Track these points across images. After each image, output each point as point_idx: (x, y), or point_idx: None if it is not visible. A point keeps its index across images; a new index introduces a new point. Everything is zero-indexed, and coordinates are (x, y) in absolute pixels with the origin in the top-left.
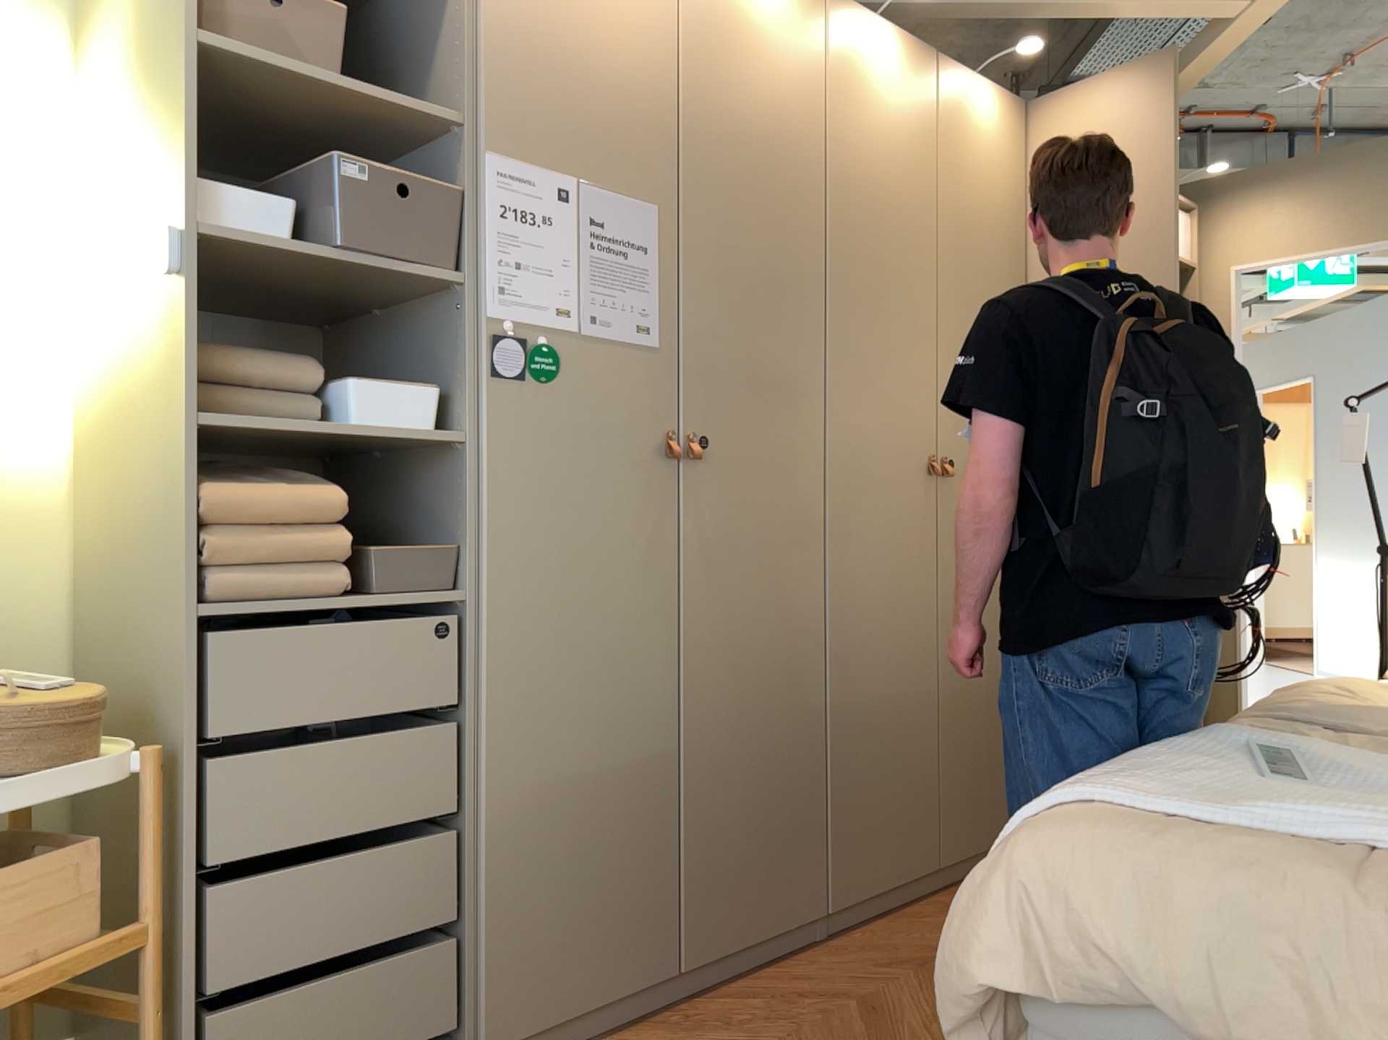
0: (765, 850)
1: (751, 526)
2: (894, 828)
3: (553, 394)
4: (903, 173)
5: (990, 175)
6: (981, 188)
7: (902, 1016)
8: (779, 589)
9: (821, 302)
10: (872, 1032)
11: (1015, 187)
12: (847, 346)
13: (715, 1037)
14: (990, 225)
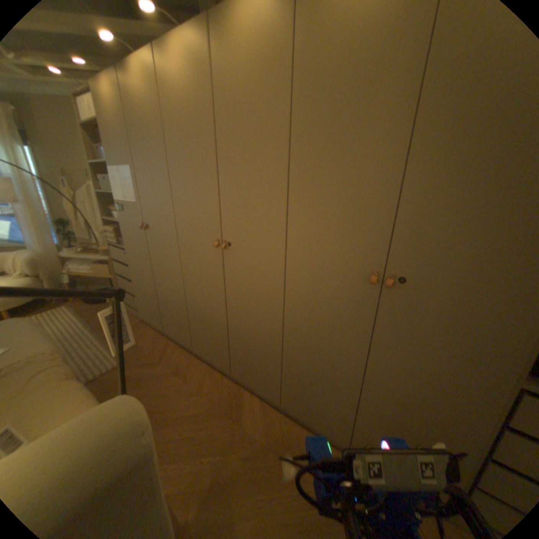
0: (174, 325)
1: (159, 250)
2: (209, 350)
3: (123, 215)
4: (190, 110)
5: (248, 70)
6: (241, 85)
7: (146, 371)
8: (168, 268)
9: (166, 183)
10: (141, 366)
11: (275, 61)
12: (176, 198)
13: (149, 344)
14: (249, 108)
